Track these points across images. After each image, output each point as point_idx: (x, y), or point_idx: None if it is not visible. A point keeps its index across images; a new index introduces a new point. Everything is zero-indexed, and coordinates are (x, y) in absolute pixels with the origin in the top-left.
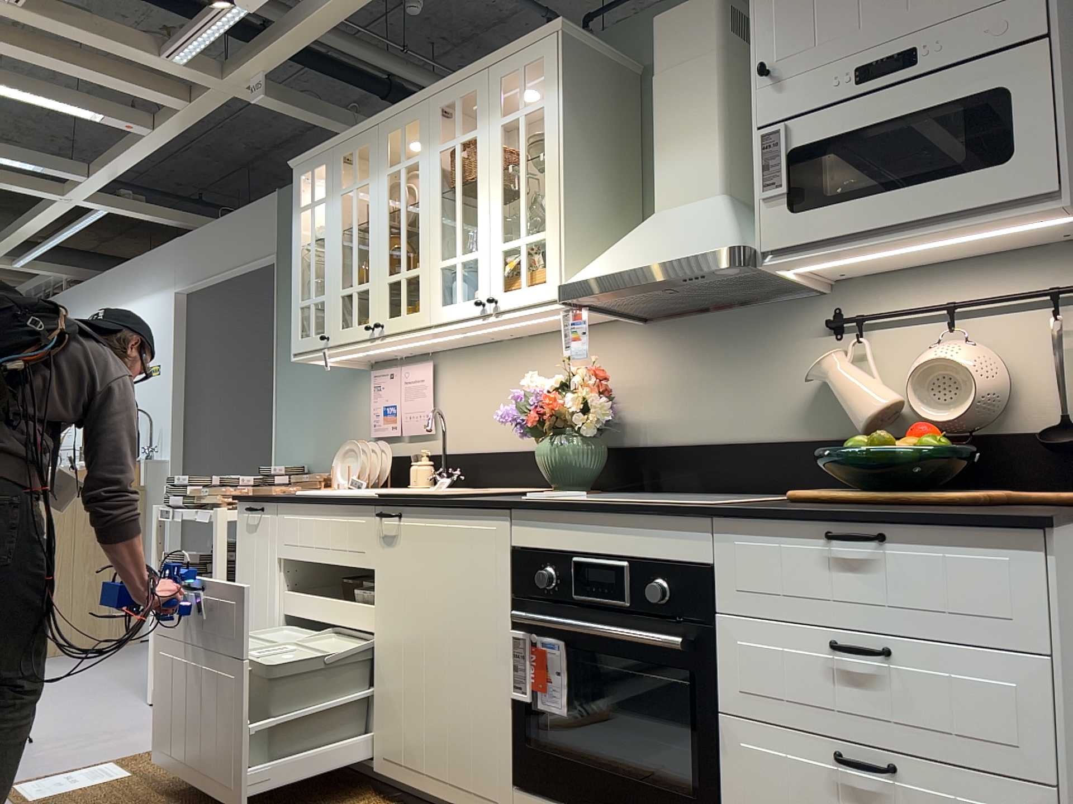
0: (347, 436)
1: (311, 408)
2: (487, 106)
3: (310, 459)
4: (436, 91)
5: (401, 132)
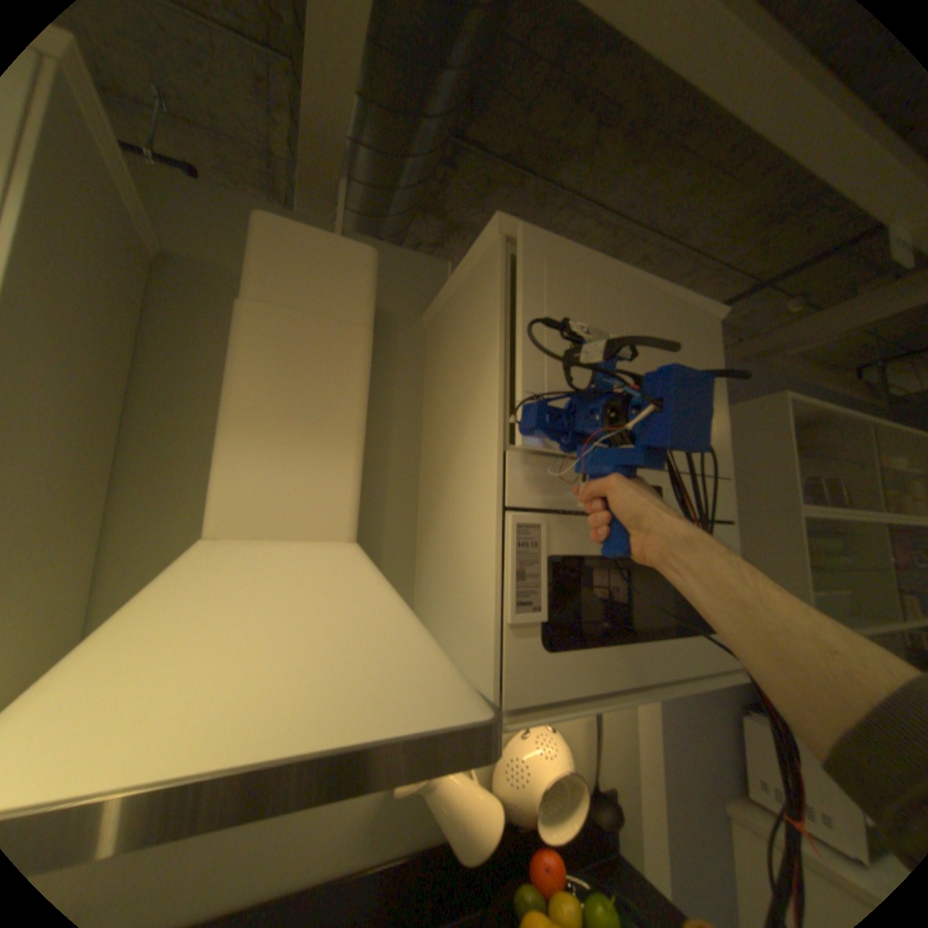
0: None
1: None
2: None
3: None
4: None
5: None
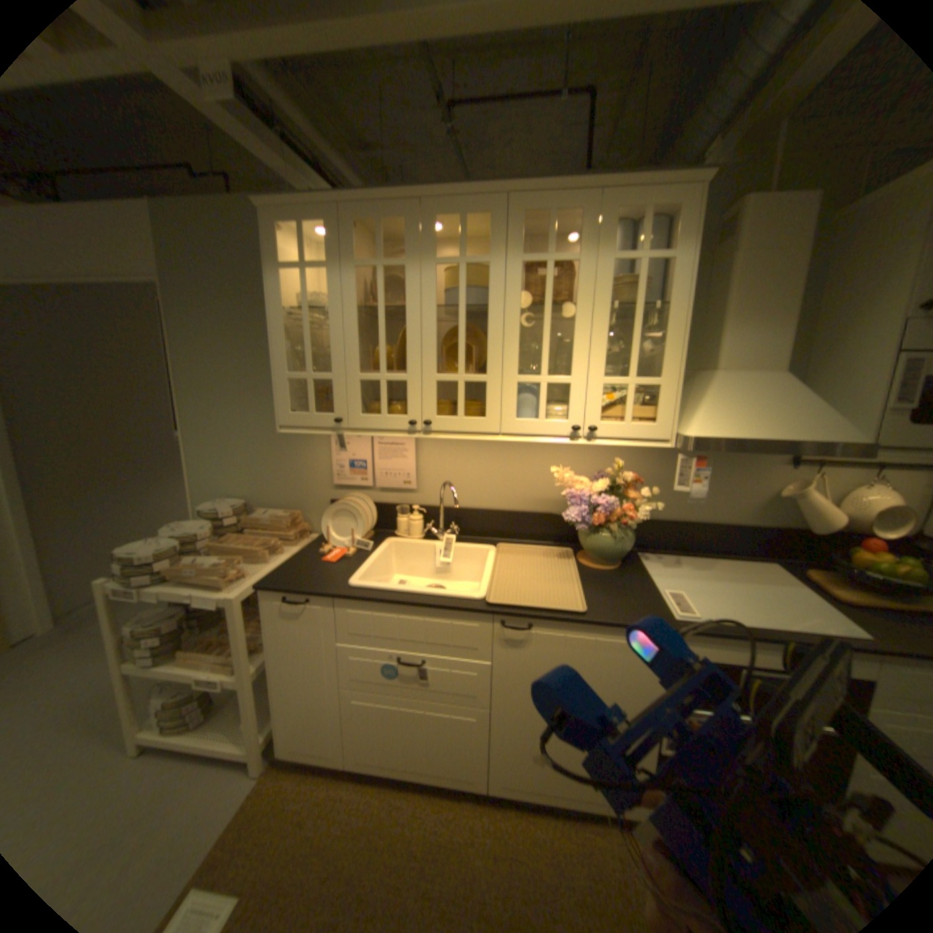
0: (297, 479)
1: (239, 448)
2: (598, 231)
3: (244, 493)
4: (523, 187)
5: (461, 218)
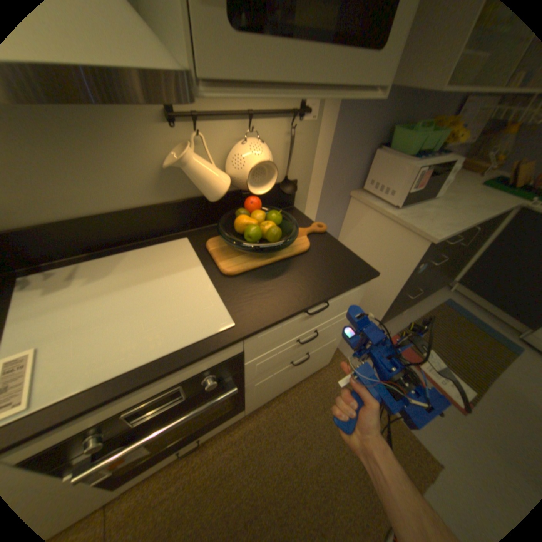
0: None
1: None
2: None
3: None
4: None
5: None
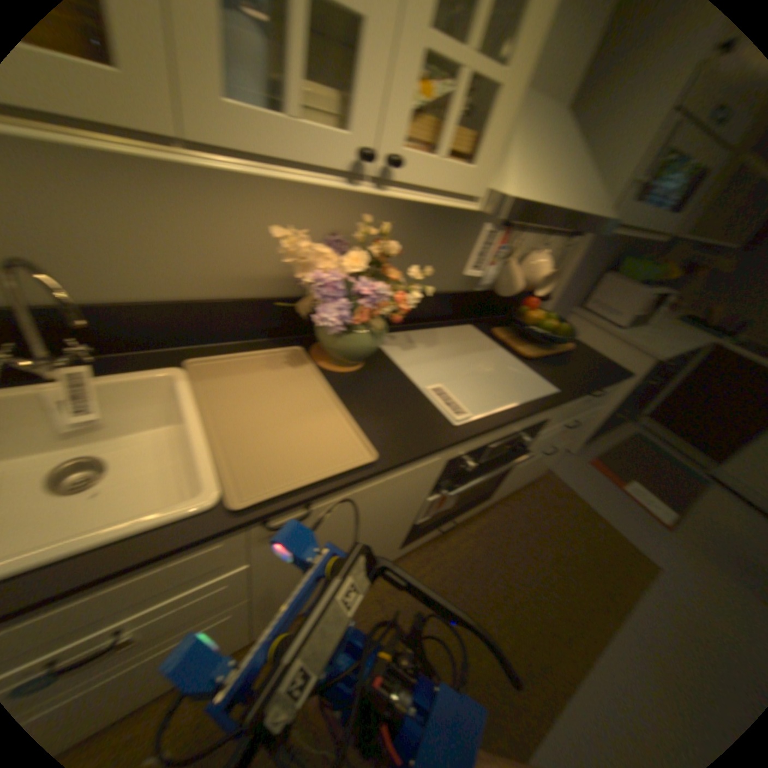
0: None
1: None
2: None
3: None
4: None
5: None
